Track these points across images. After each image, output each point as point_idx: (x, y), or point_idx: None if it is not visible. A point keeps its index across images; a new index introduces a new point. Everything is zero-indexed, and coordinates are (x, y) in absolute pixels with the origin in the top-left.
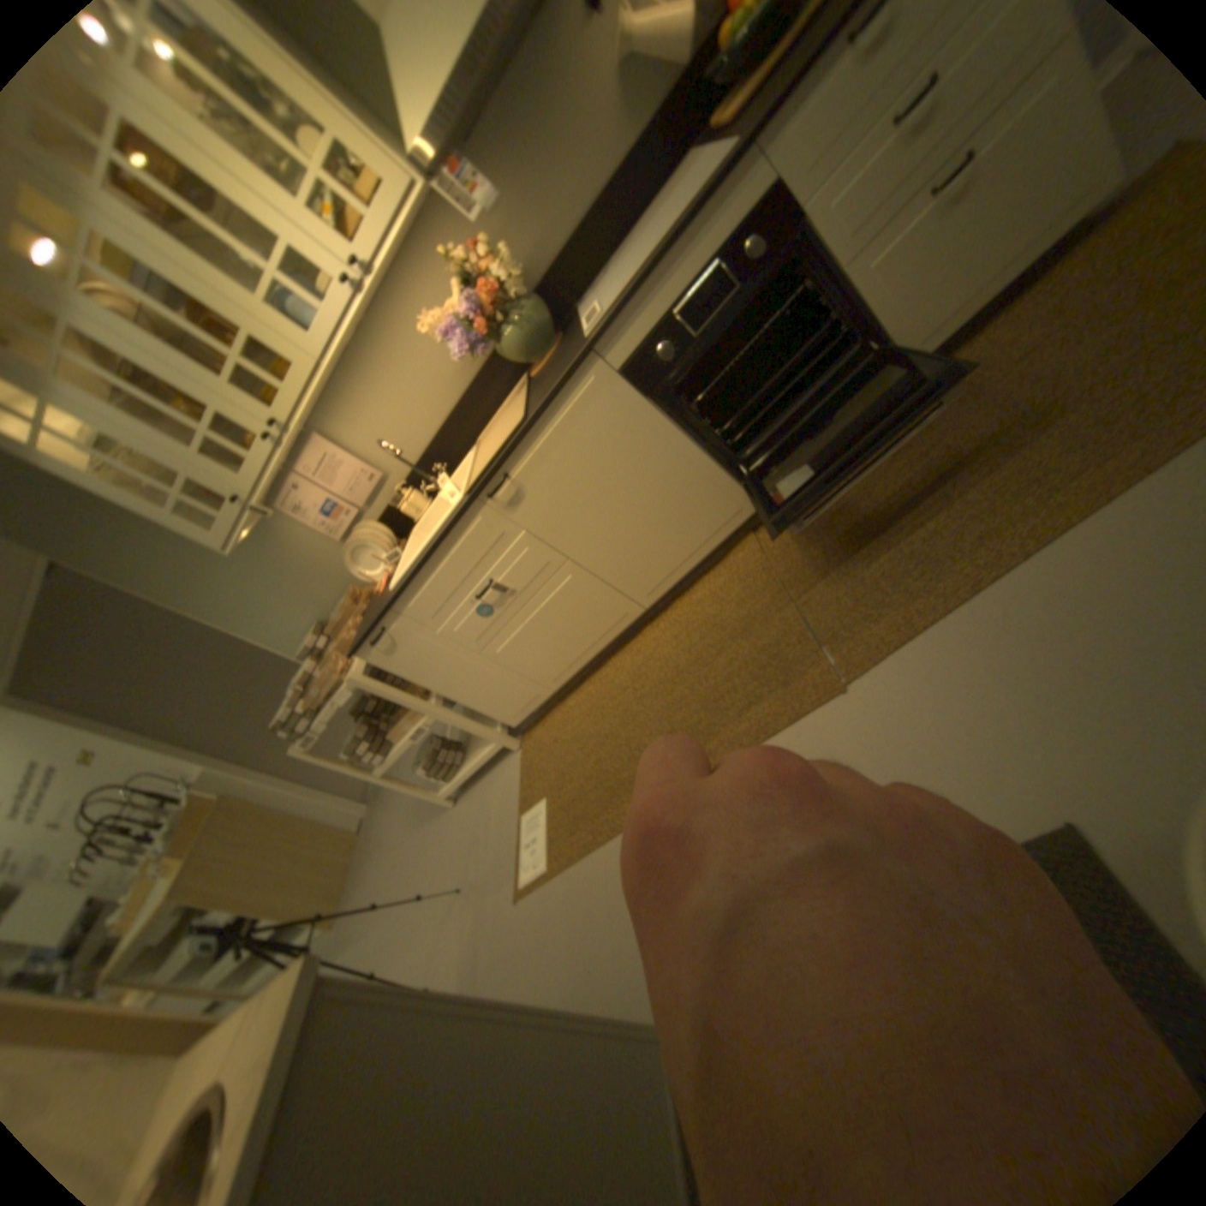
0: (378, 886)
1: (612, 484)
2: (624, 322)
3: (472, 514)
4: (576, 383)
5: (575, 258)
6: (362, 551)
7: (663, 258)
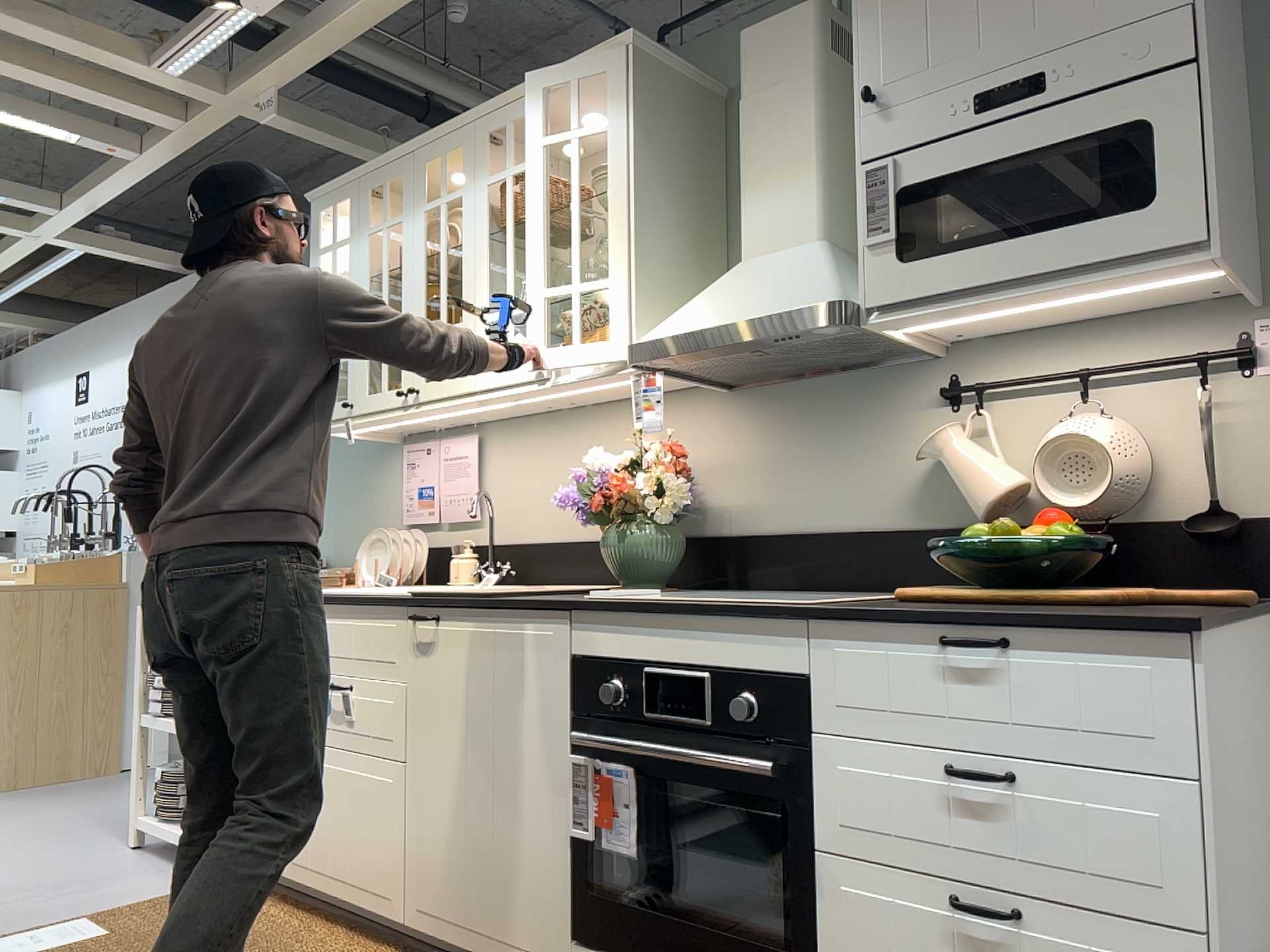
0: (21, 818)
1: (484, 746)
2: (605, 622)
3: (390, 614)
4: (535, 620)
5: (763, 552)
6: (379, 548)
7: (665, 612)
